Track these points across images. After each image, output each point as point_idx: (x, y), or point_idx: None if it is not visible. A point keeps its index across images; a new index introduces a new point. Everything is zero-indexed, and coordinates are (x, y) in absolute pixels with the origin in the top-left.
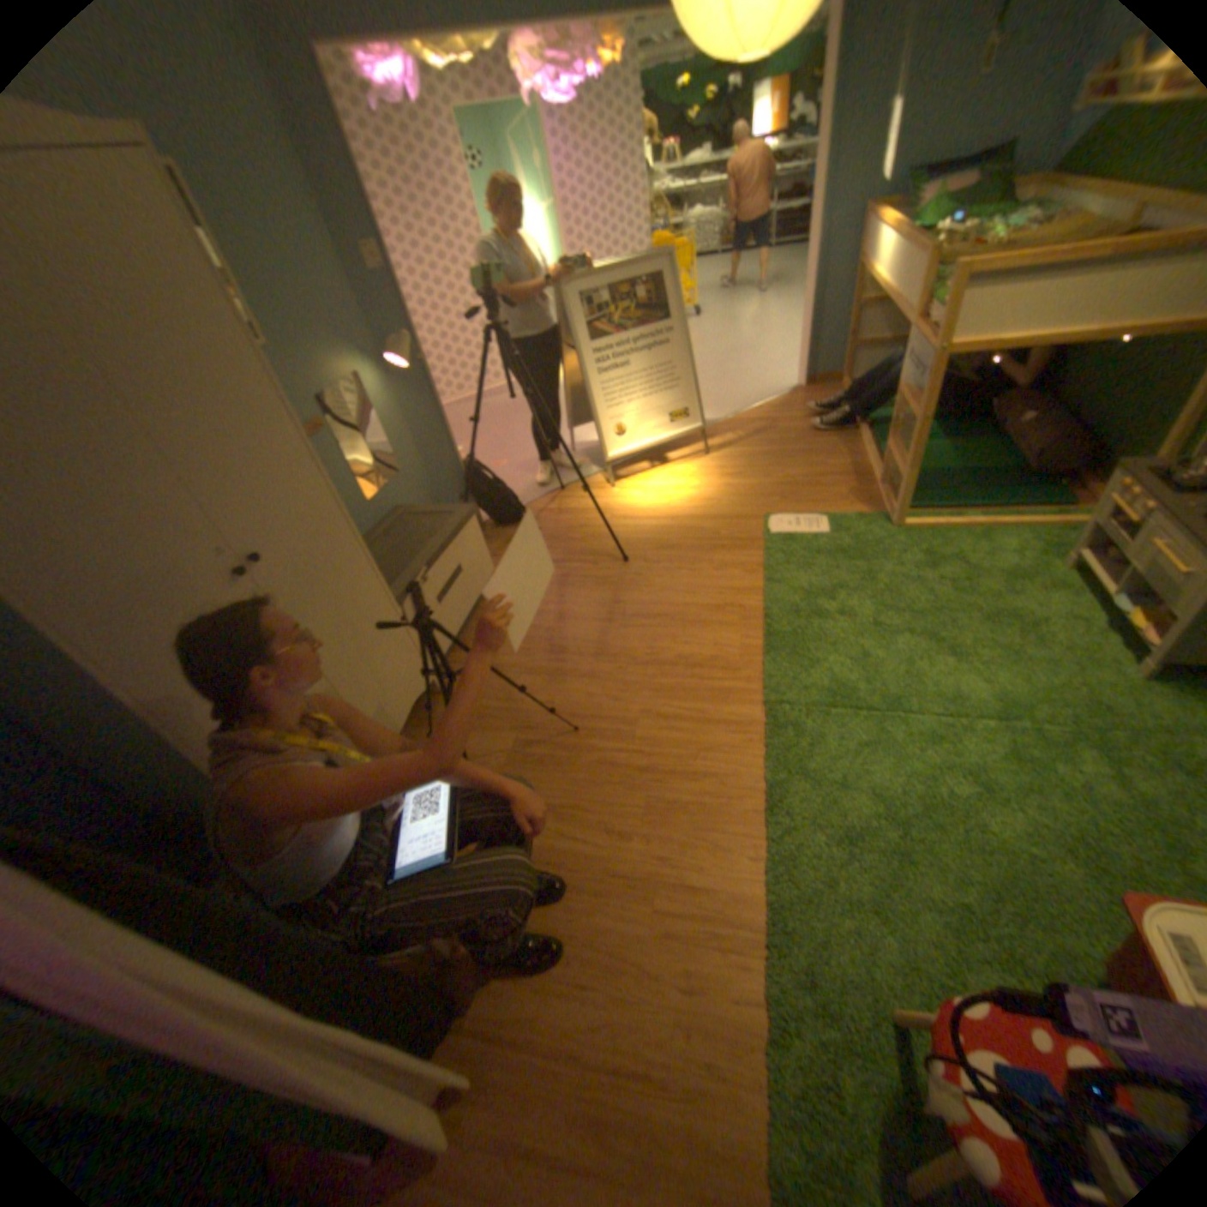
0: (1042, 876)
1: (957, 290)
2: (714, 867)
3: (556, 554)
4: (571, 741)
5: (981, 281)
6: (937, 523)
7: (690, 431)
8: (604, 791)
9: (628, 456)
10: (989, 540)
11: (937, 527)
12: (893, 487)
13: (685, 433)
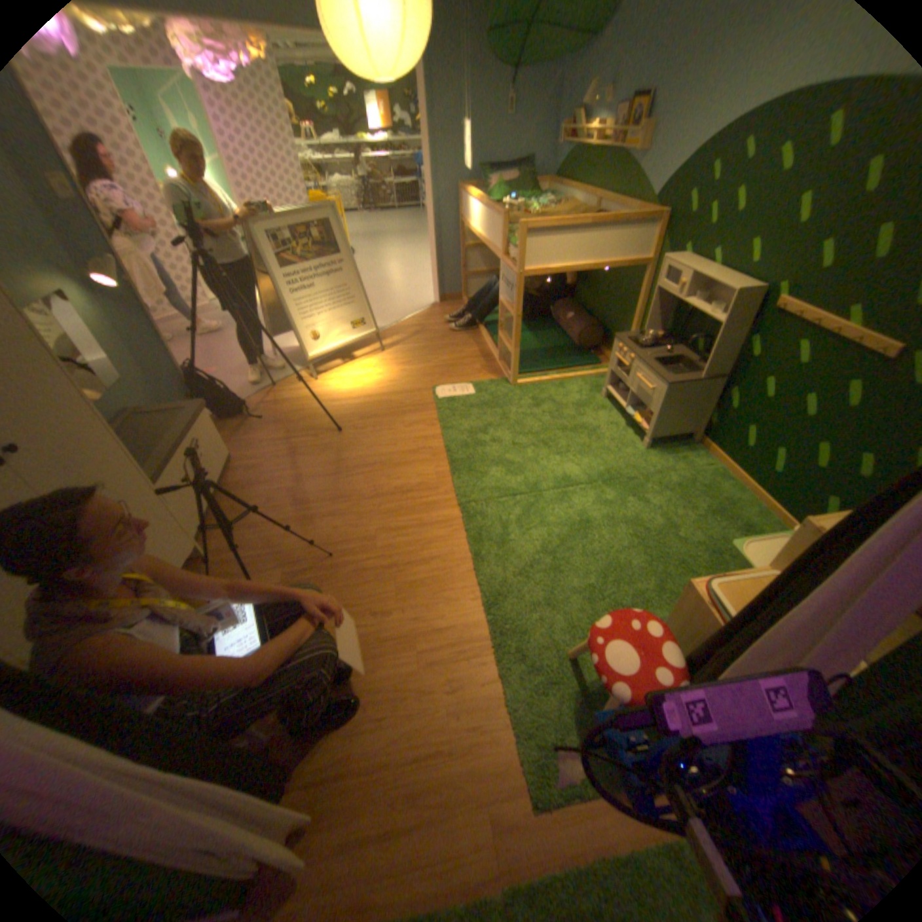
0: (621, 558)
1: (521, 239)
2: (449, 612)
3: (281, 434)
4: (328, 562)
5: (532, 235)
6: (534, 381)
7: (367, 336)
8: (362, 589)
9: (323, 357)
10: (562, 388)
11: (534, 384)
12: (505, 363)
13: (363, 338)
